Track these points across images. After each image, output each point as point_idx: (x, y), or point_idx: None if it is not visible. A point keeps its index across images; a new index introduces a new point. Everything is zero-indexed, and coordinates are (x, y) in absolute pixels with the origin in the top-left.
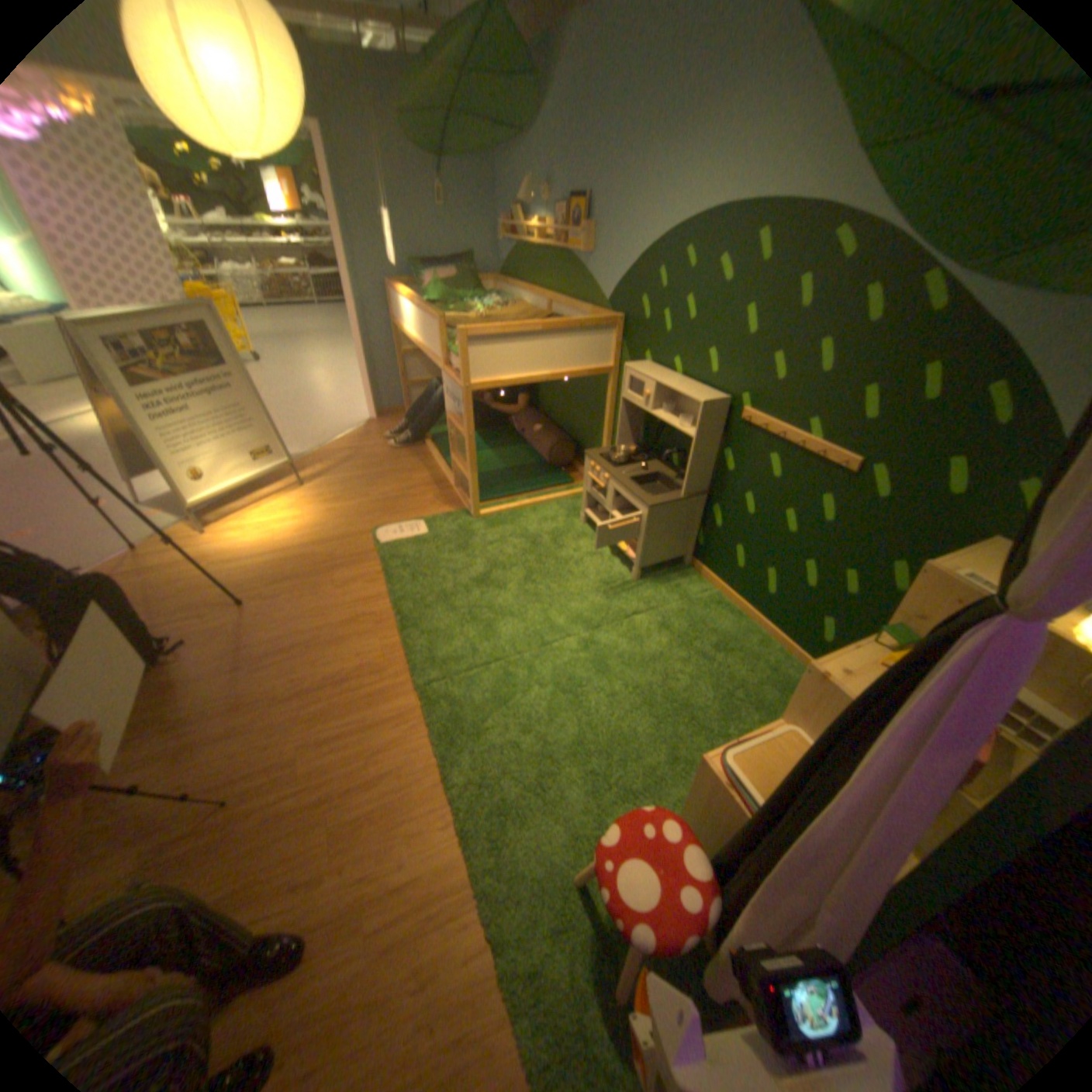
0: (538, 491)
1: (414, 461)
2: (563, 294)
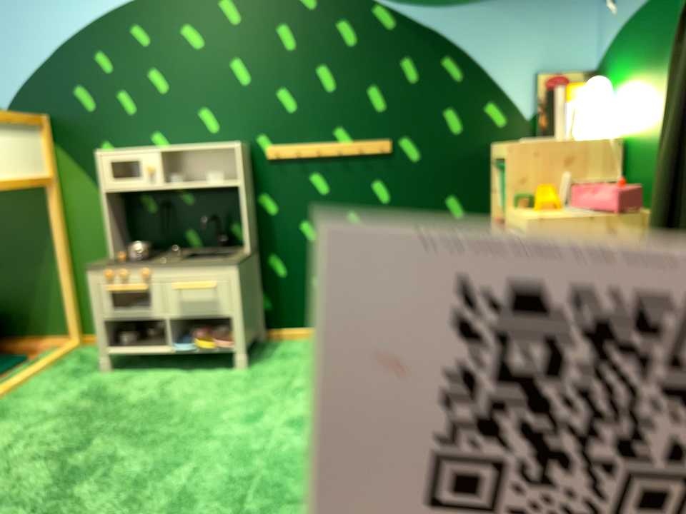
0: None
1: None
2: None
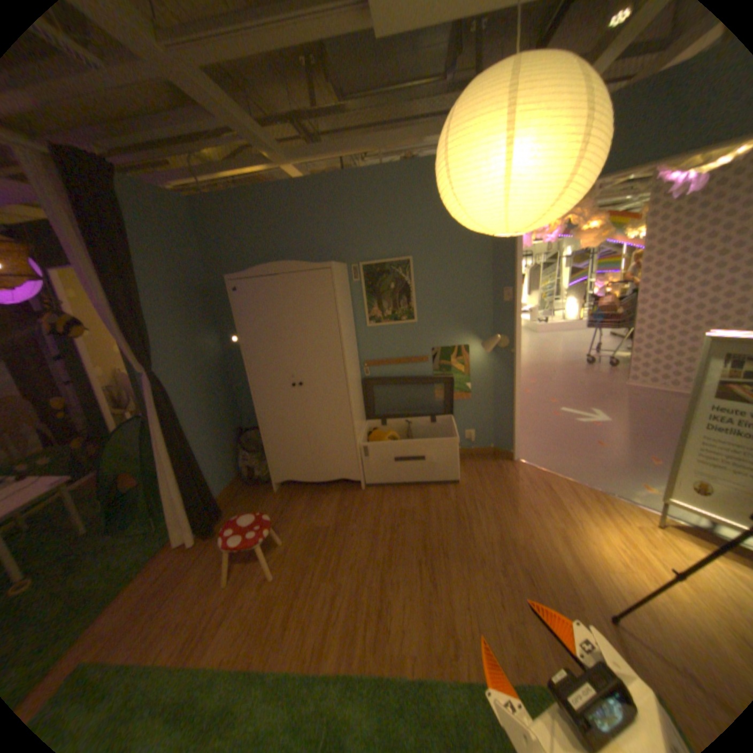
0: None
1: None
2: None
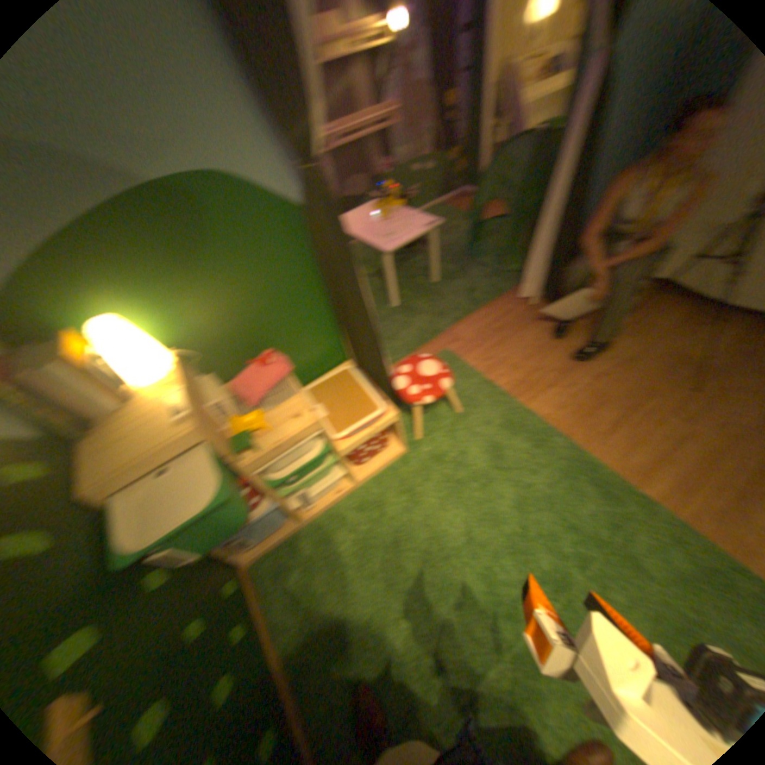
0: None
1: None
2: None
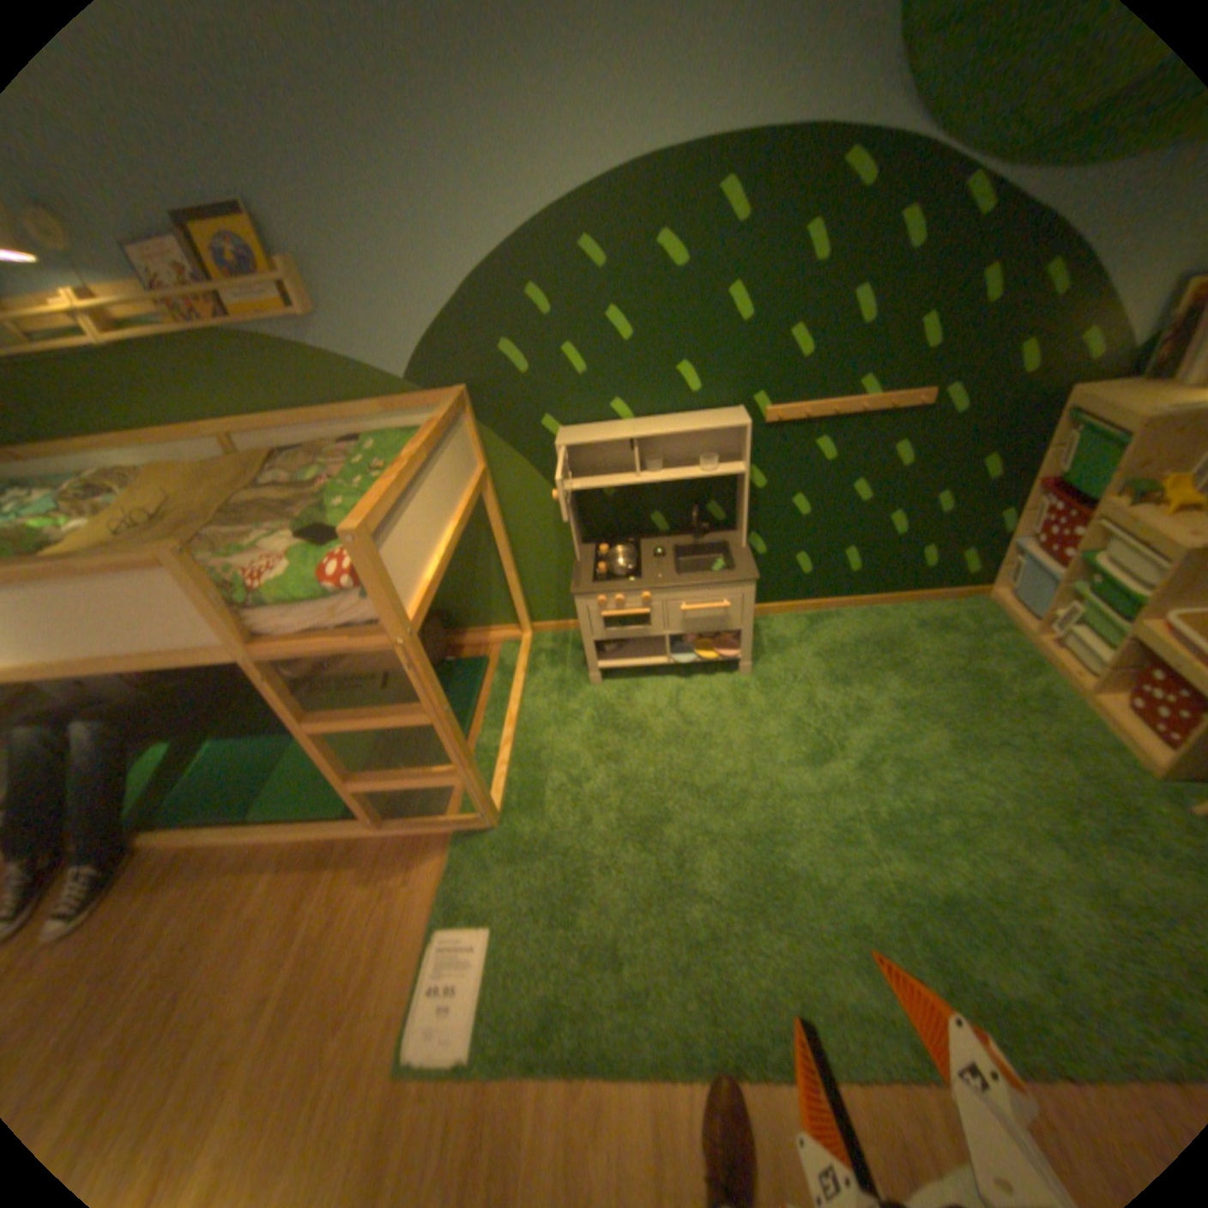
0: (475, 706)
1: (181, 890)
2: (251, 409)
